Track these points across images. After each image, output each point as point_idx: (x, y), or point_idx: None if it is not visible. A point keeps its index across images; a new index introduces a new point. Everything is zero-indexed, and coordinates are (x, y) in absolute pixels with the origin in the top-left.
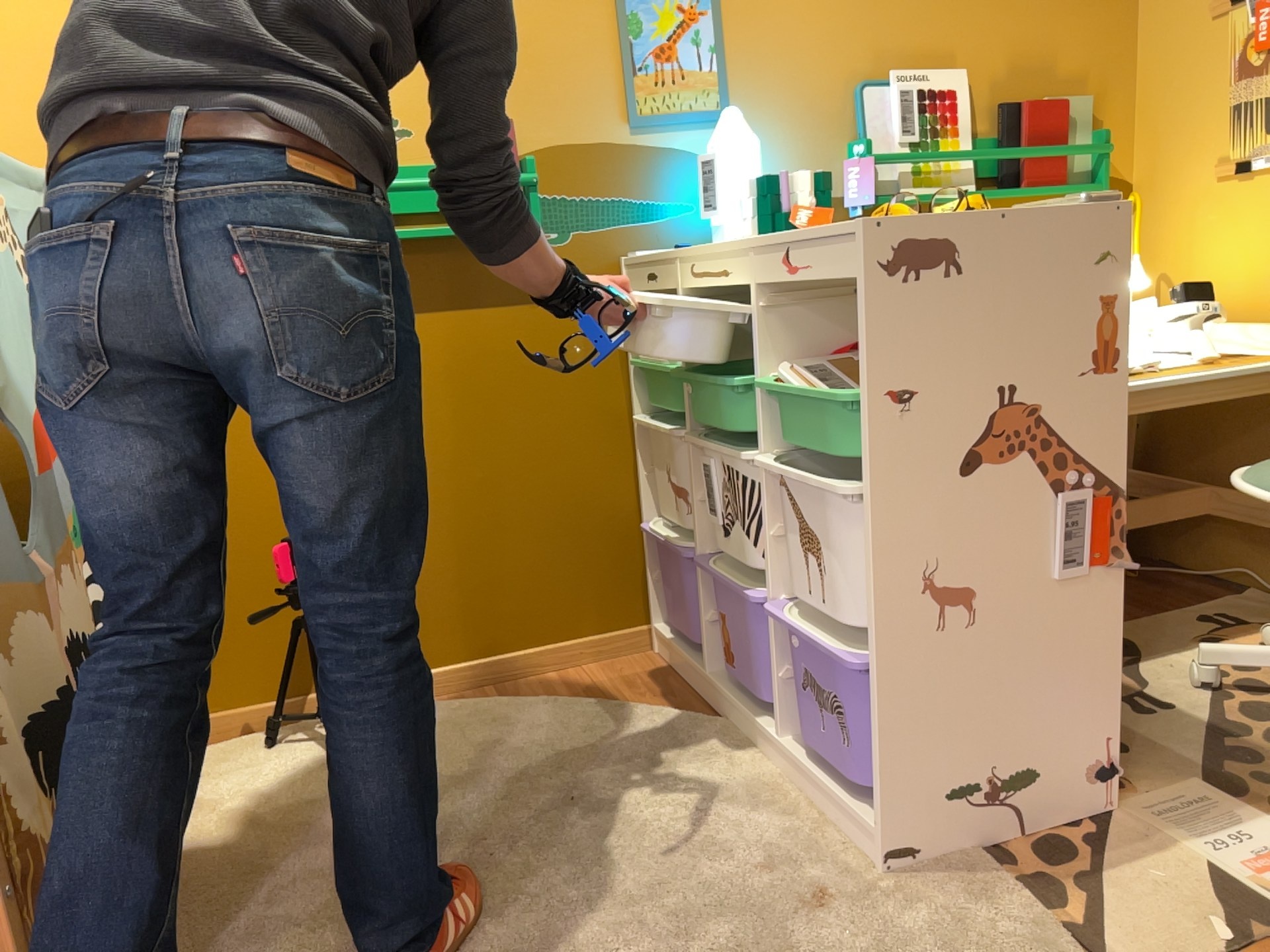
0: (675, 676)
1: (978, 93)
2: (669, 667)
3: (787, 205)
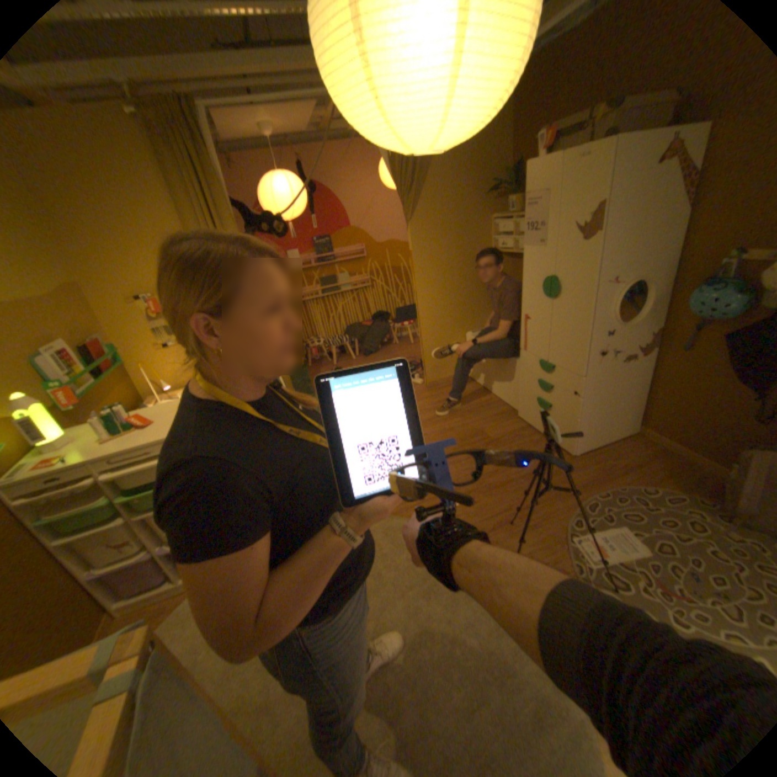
0: (148, 607)
1: (66, 345)
2: (138, 610)
3: (115, 421)
